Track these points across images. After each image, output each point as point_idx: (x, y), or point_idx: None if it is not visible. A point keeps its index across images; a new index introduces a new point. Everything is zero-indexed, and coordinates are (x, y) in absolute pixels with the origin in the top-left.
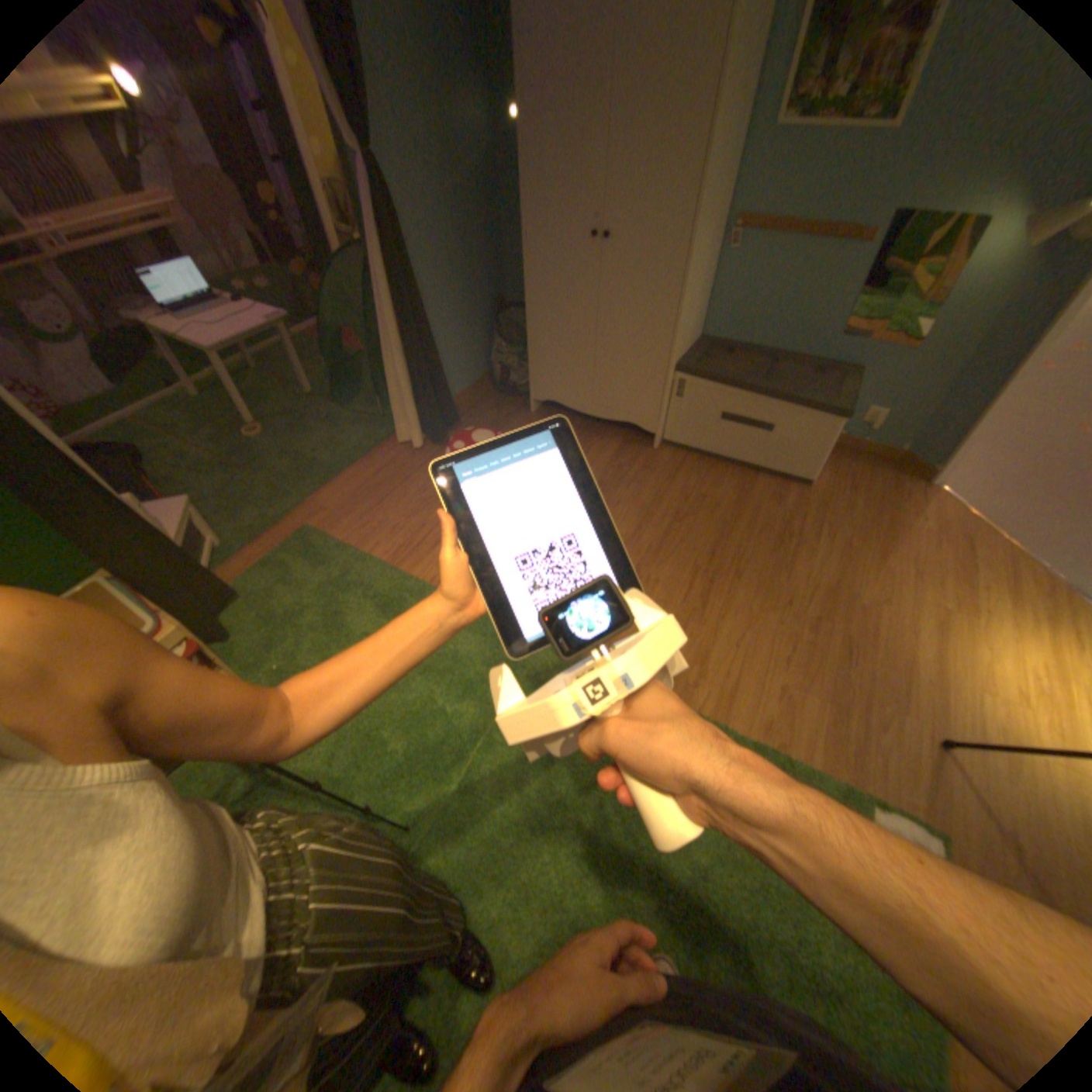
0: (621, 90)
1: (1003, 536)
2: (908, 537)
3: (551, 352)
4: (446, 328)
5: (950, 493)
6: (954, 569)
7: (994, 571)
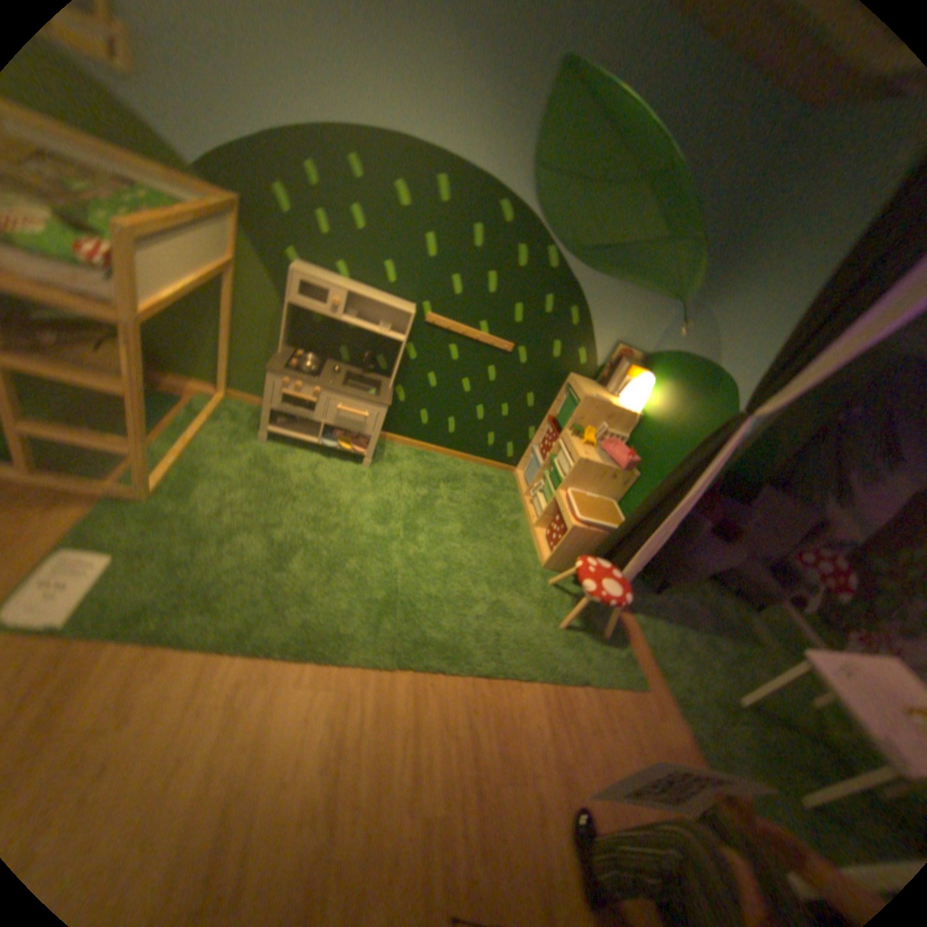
0: None
1: None
2: None
3: None
4: None
5: None
6: None
7: None
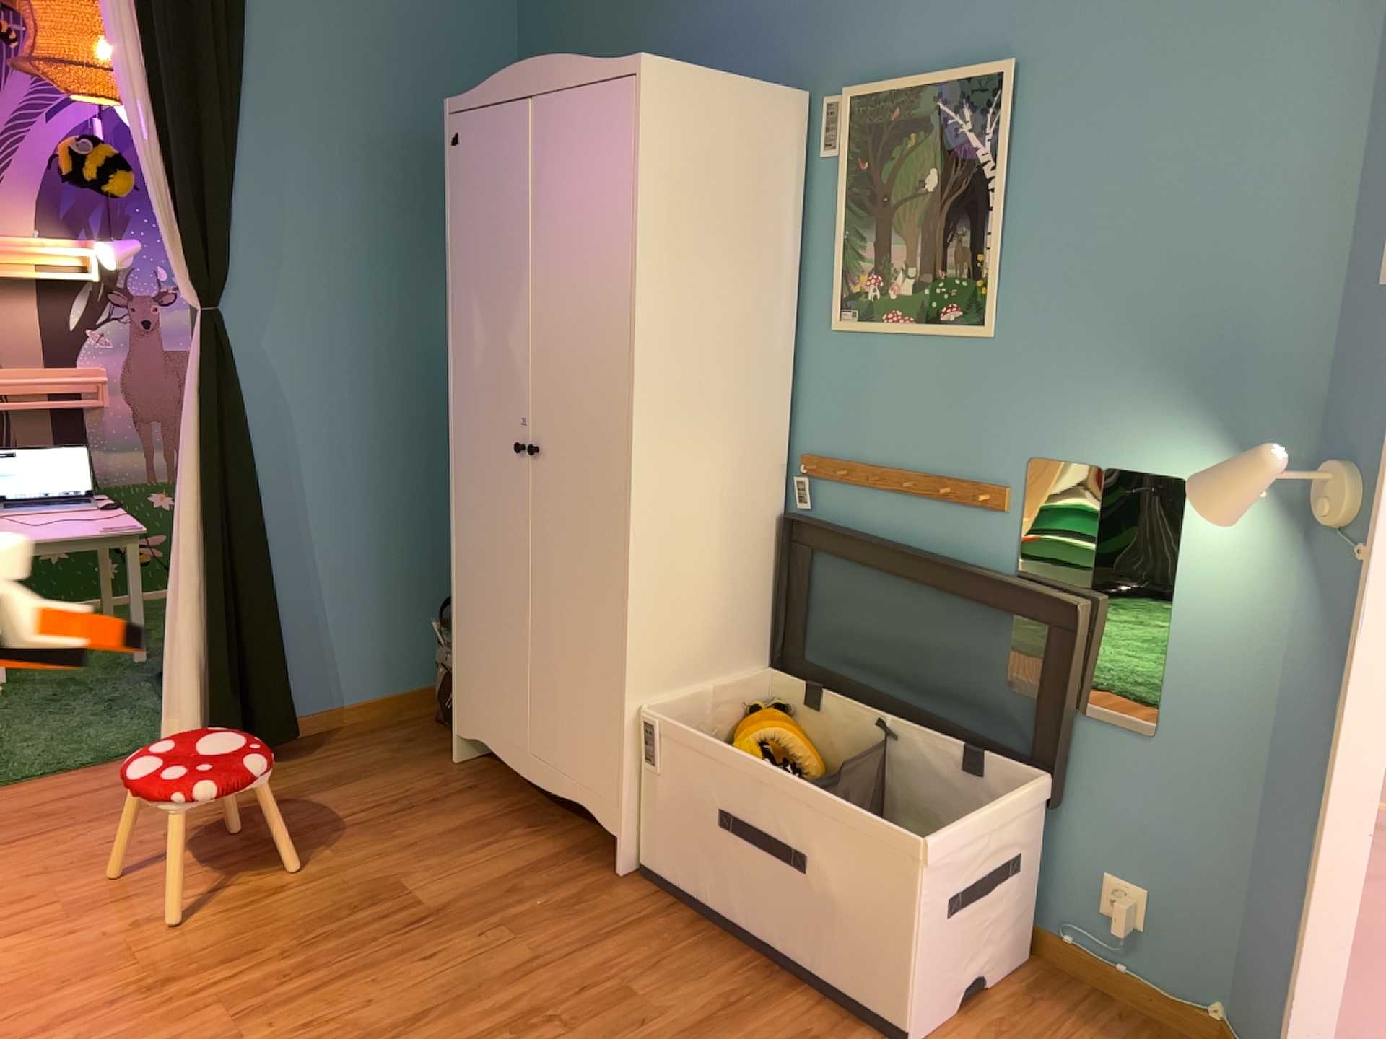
0: (568, 268)
1: None
2: None
3: (477, 641)
4: (344, 581)
5: None
6: None
7: None
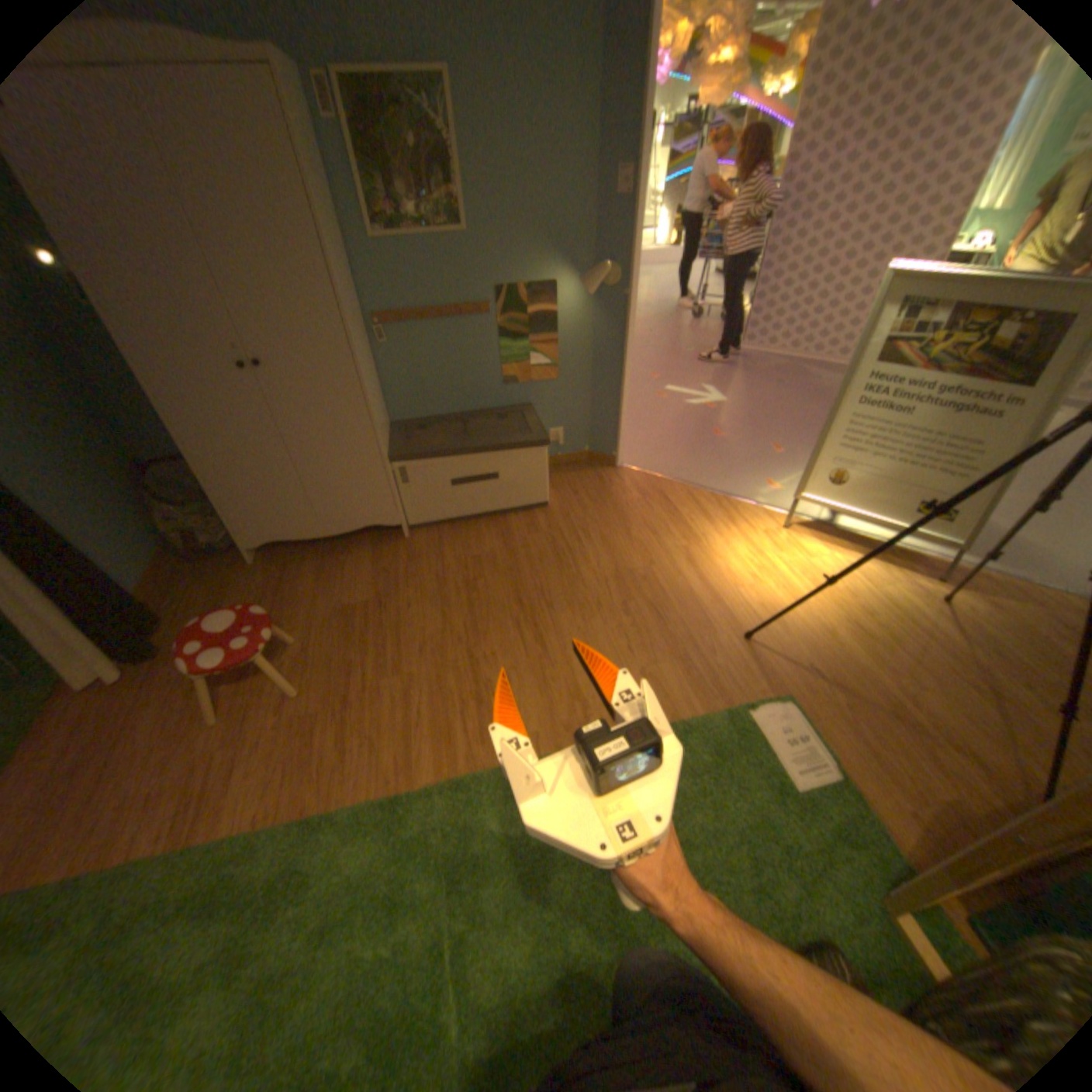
0: (200, 225)
1: (673, 482)
2: (629, 511)
3: (244, 493)
4: (75, 521)
5: (628, 468)
6: (666, 518)
7: (685, 506)
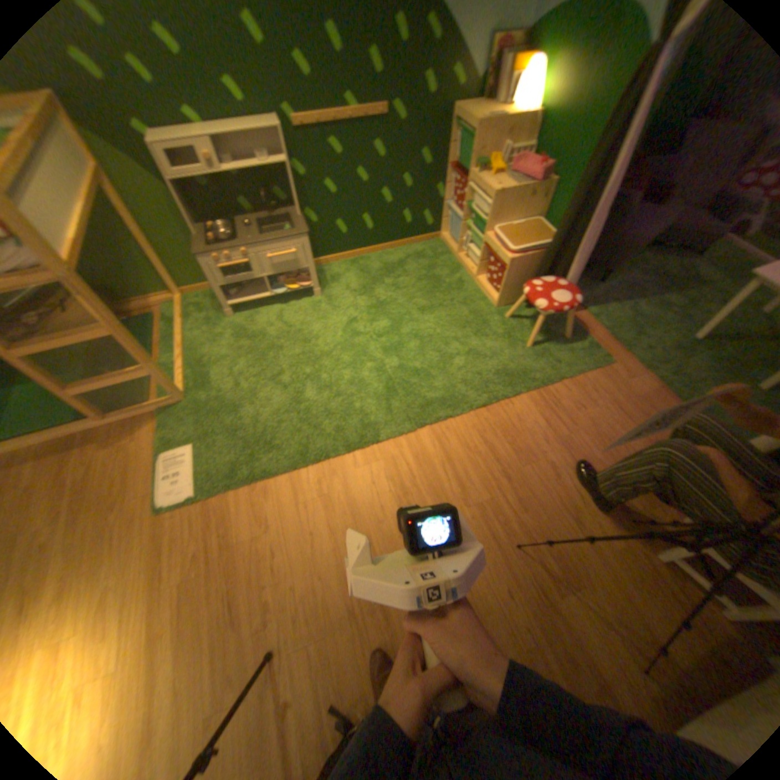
0: None
1: None
2: None
3: None
4: None
5: None
6: None
7: None
